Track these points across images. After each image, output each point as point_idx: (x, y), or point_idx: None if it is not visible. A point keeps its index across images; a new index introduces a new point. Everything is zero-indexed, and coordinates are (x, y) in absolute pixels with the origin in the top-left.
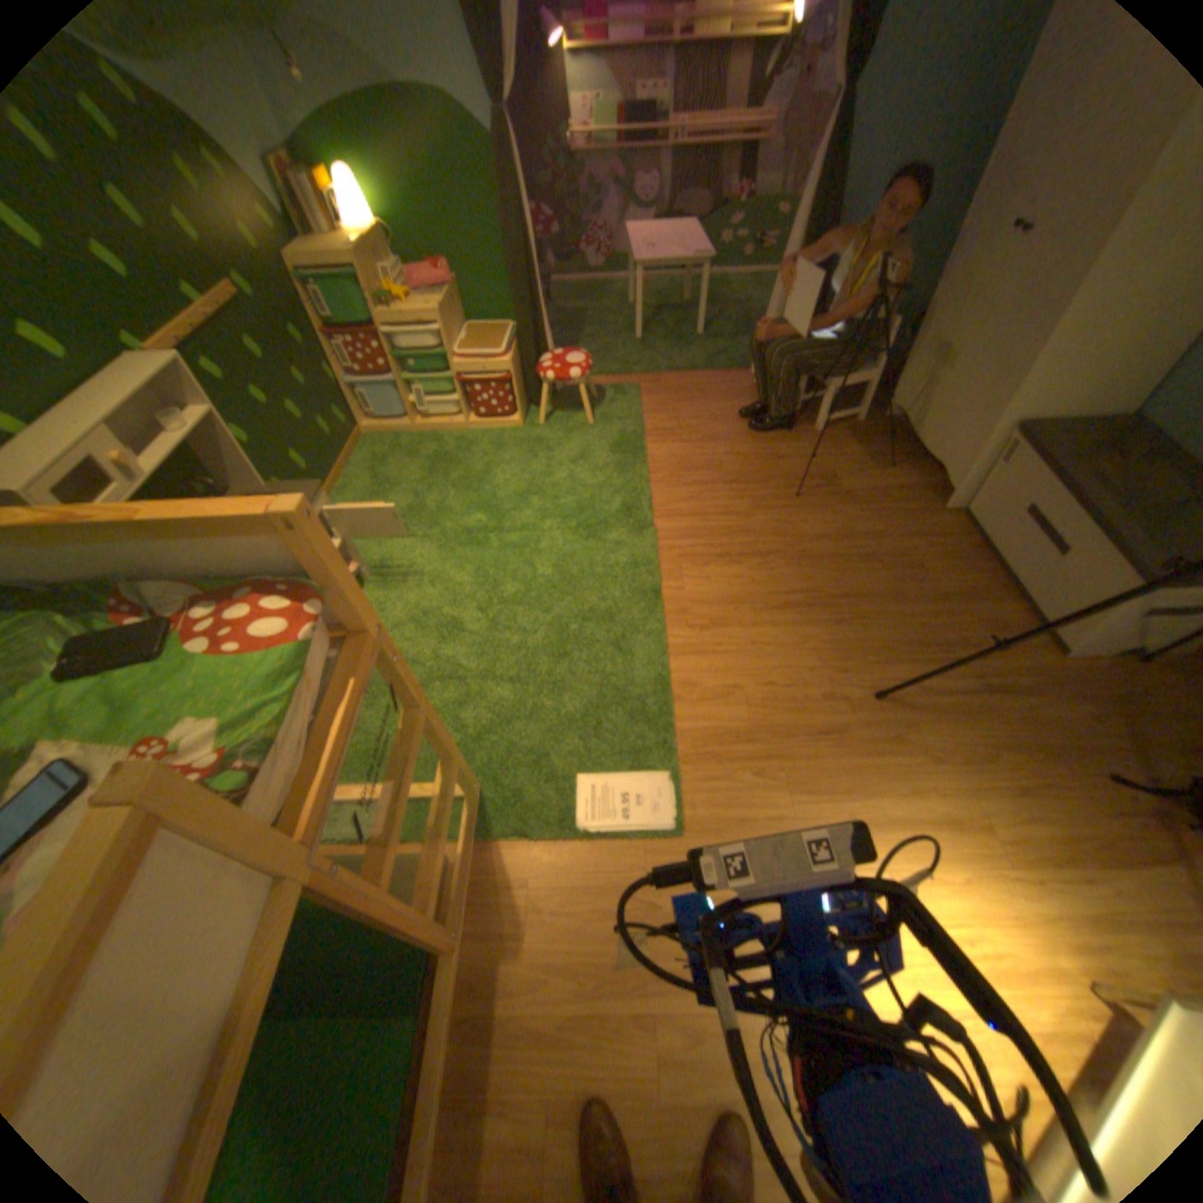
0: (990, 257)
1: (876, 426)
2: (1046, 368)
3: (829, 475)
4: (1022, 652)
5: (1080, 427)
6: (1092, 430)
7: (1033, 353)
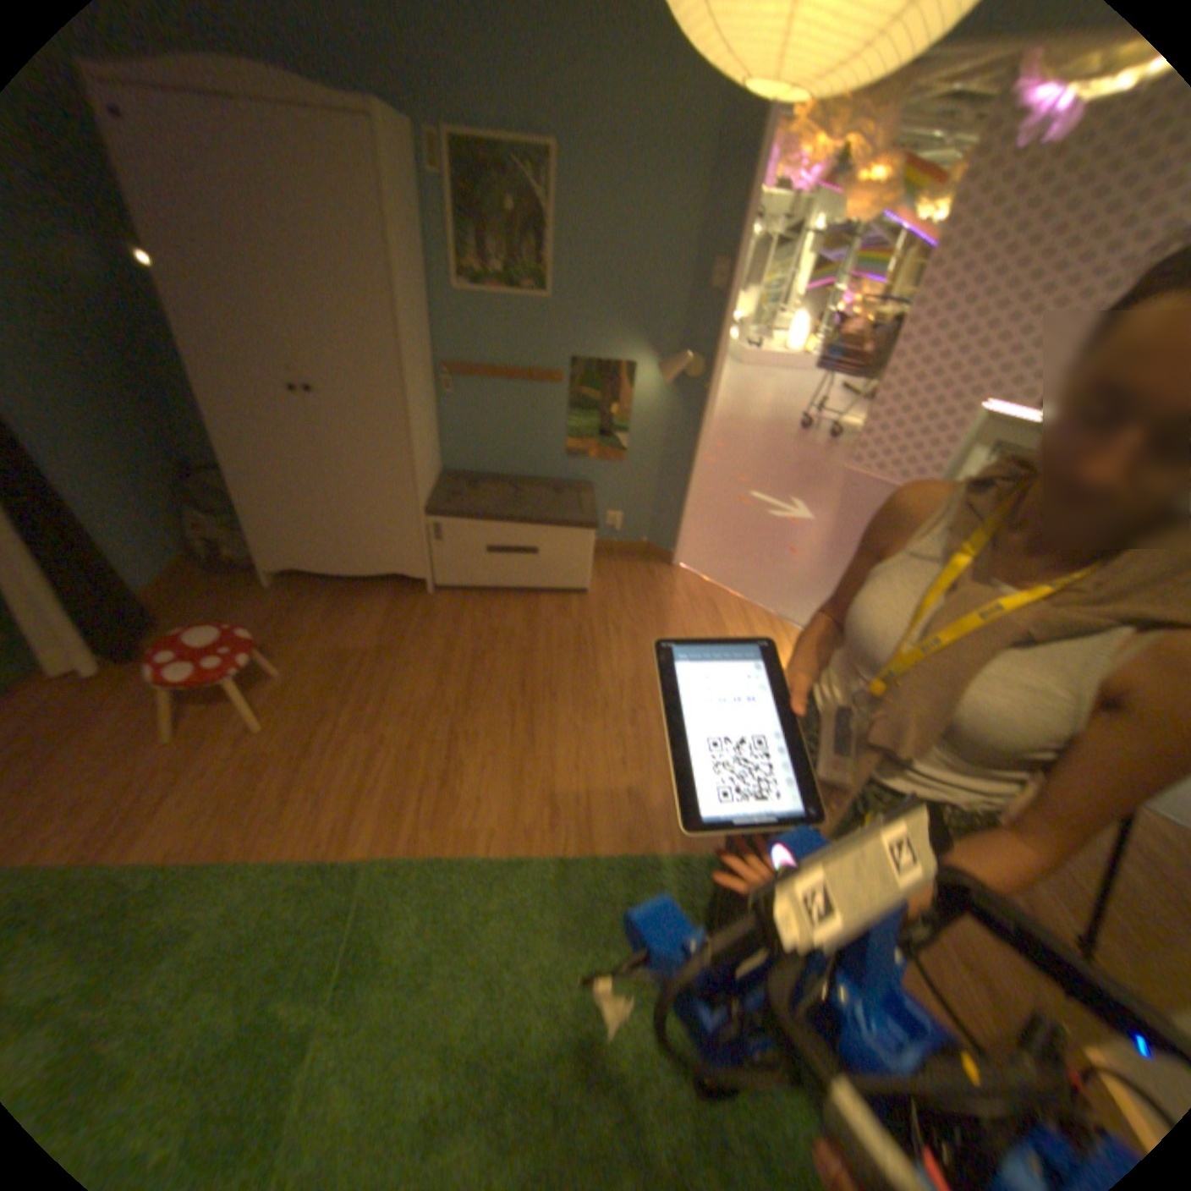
0: (276, 414)
1: (273, 595)
2: (418, 464)
3: (337, 650)
4: (581, 604)
5: (445, 487)
6: (450, 485)
7: (410, 459)
